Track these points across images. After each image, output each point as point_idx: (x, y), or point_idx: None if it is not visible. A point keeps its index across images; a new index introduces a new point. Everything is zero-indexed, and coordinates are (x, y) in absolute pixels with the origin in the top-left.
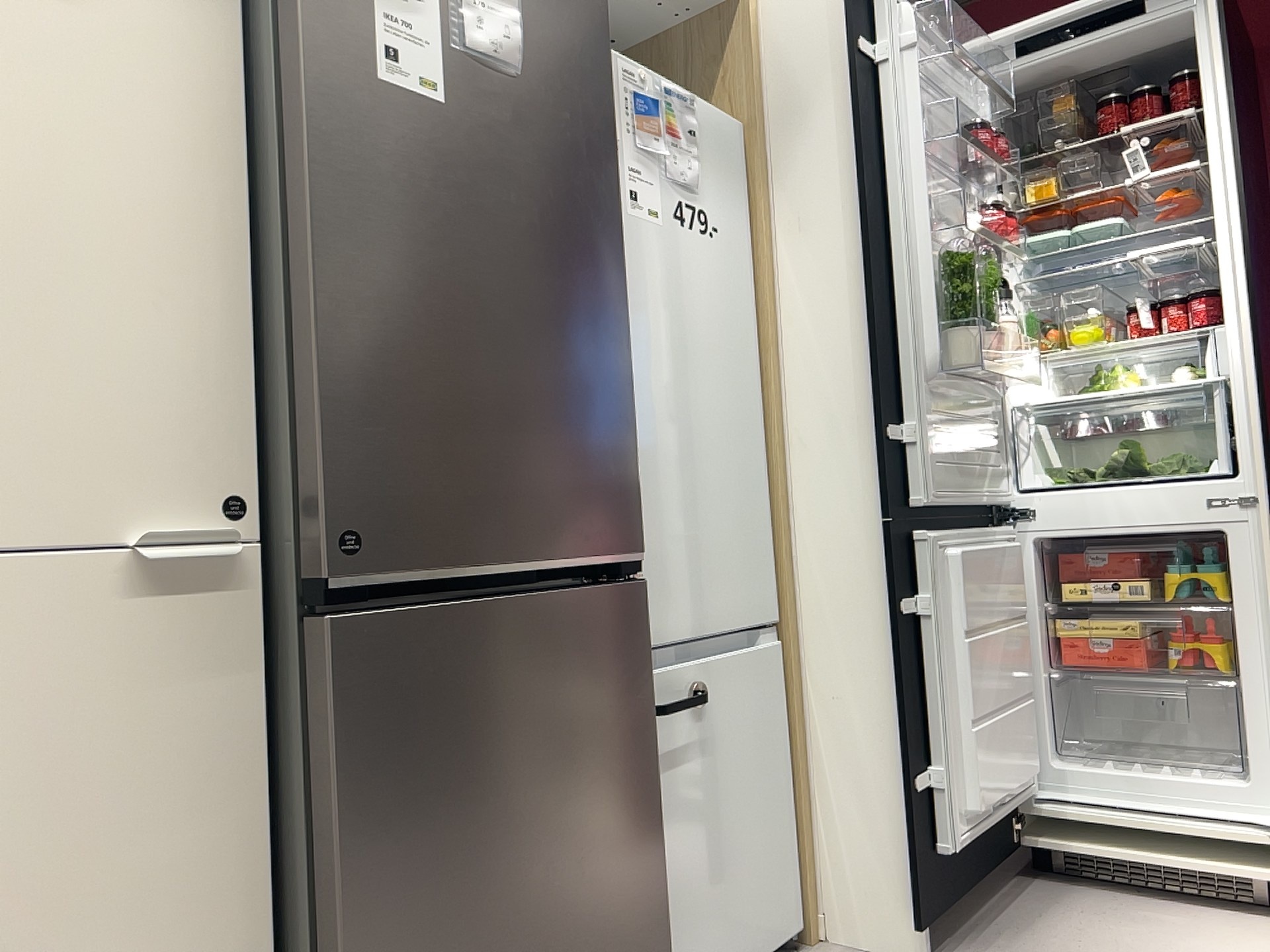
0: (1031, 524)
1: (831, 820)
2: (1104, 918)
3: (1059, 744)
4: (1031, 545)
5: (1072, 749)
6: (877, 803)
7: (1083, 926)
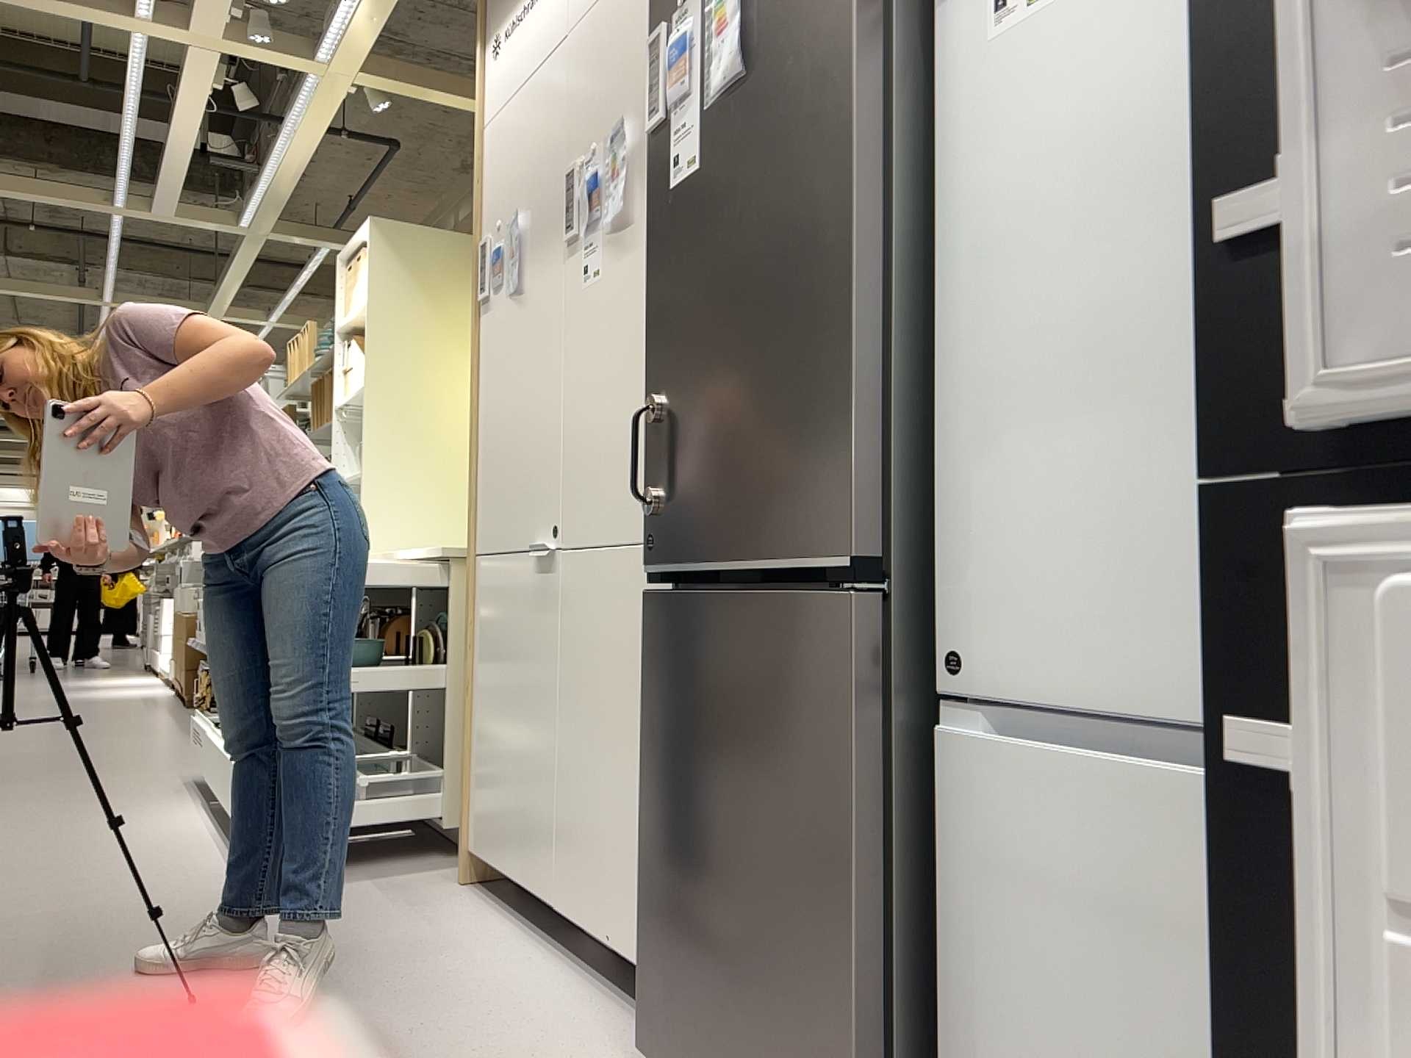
0: None
1: None
2: None
3: None
4: None
5: None
6: None
7: None
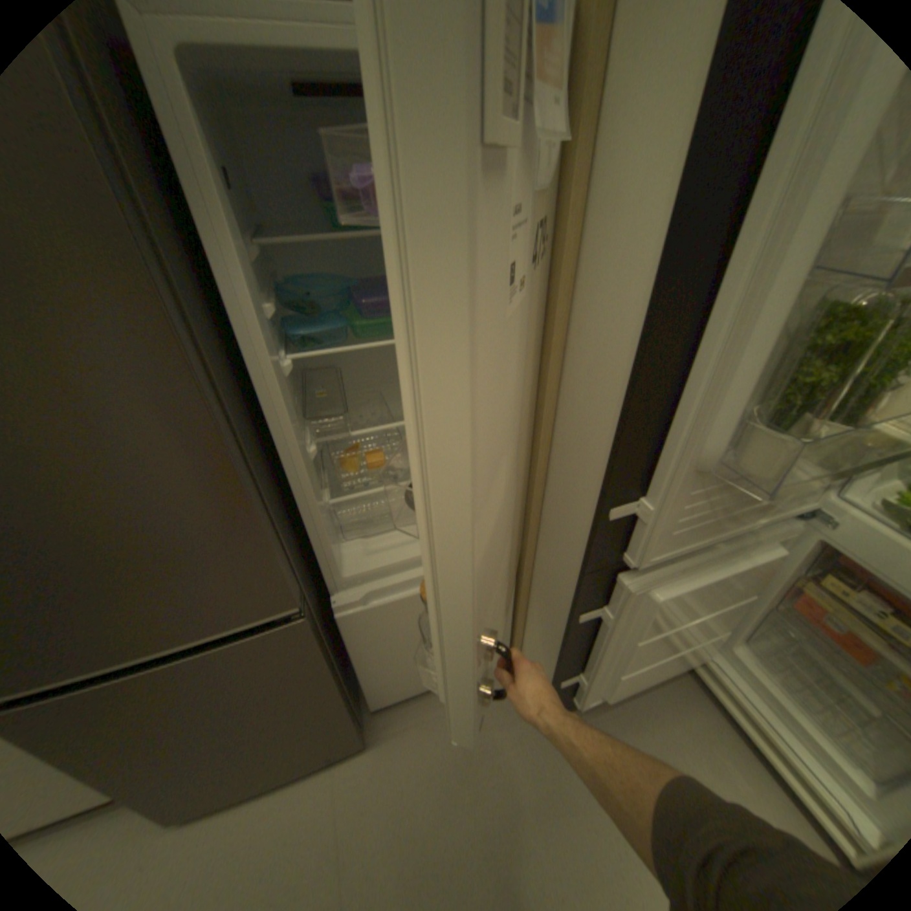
0: (824, 529)
1: (530, 637)
2: (691, 752)
3: (753, 637)
4: (814, 540)
5: (769, 634)
6: (548, 659)
7: (670, 752)
